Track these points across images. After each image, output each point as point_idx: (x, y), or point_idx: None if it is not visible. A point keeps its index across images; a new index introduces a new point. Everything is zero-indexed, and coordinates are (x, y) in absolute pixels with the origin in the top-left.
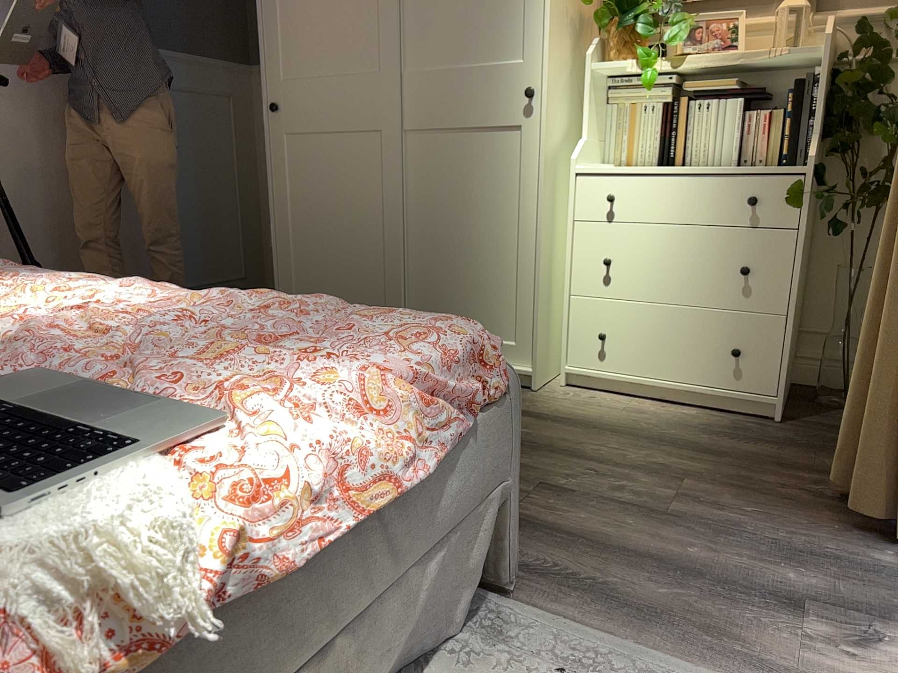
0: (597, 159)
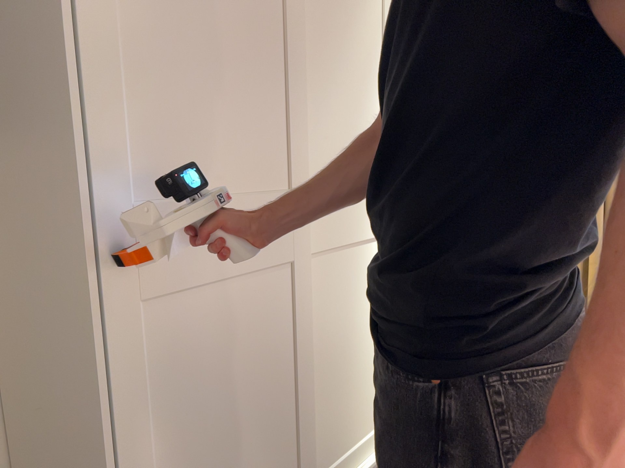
0: None
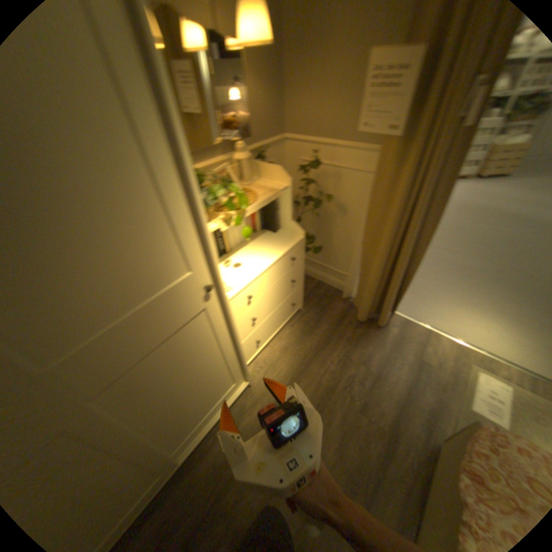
0: None
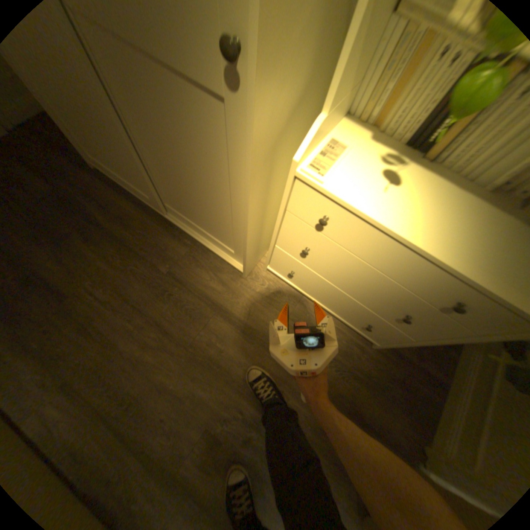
0: (342, 113)
